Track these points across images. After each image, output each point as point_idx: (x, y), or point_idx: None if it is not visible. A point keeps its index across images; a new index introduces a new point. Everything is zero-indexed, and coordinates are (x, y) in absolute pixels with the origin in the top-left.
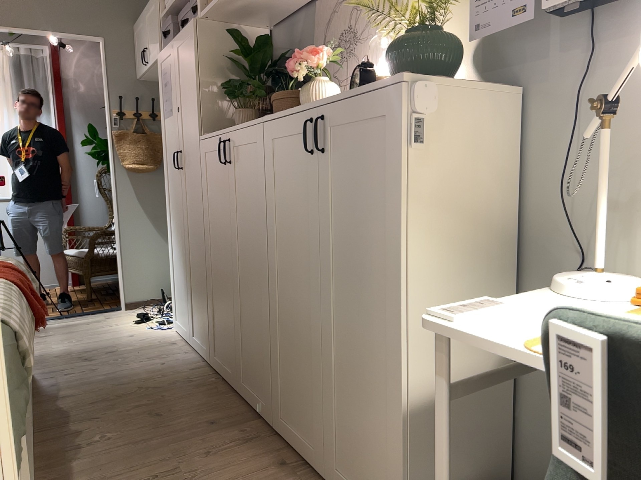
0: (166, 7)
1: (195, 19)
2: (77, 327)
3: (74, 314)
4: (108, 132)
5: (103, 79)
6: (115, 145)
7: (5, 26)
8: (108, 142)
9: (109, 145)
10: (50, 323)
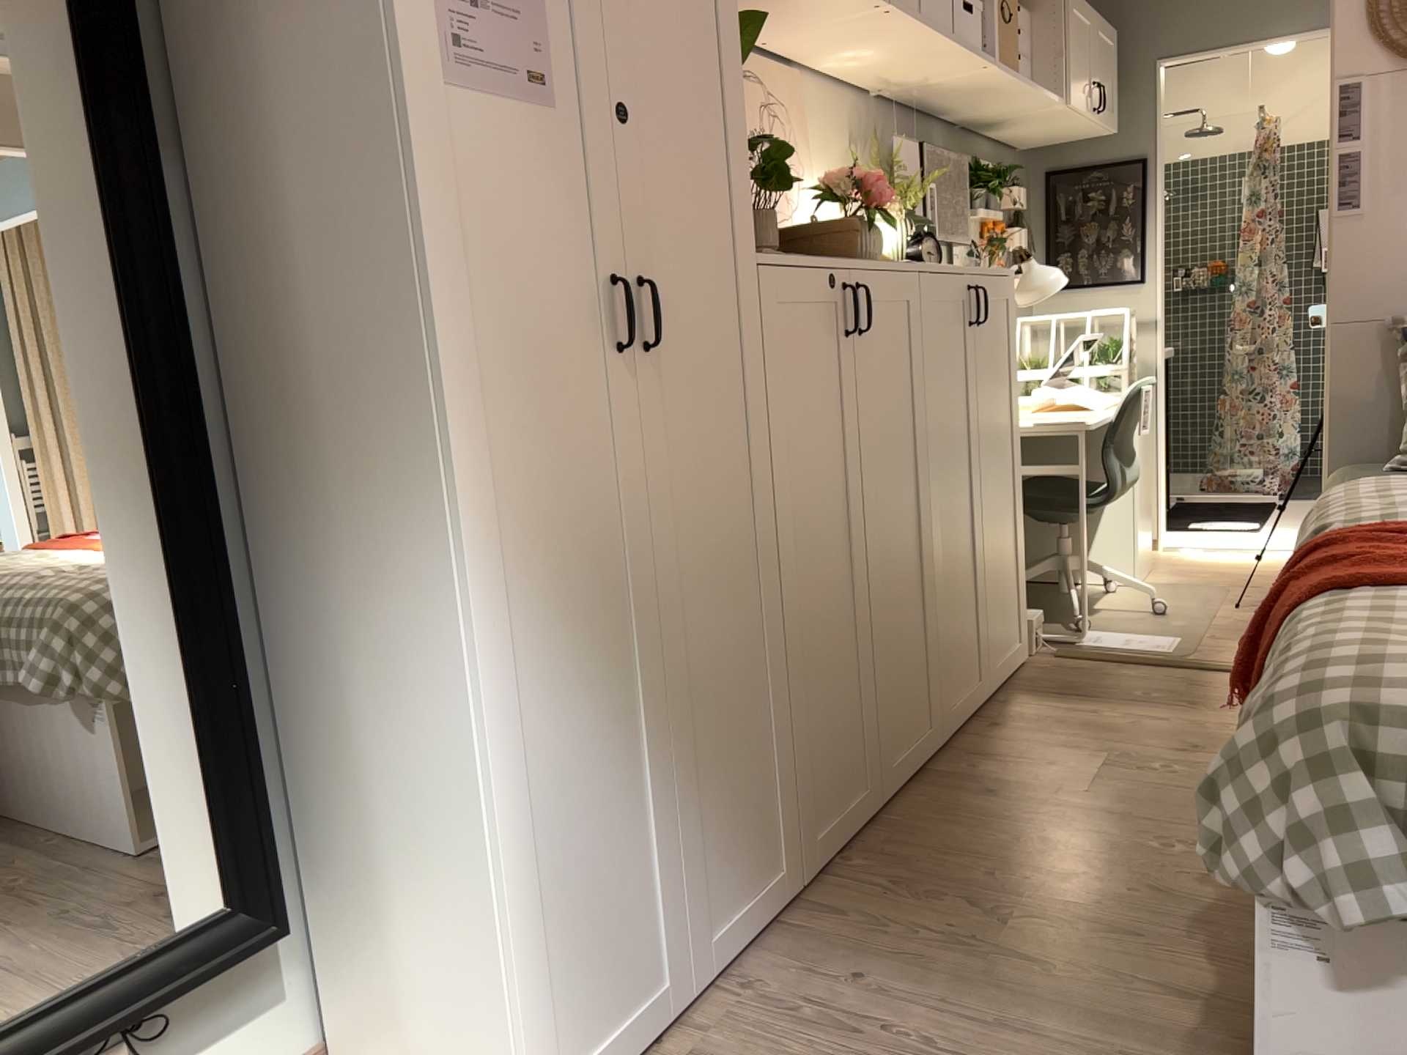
0: None
1: None
2: None
3: None
4: None
5: None
6: None
7: None
8: None
9: None
10: None
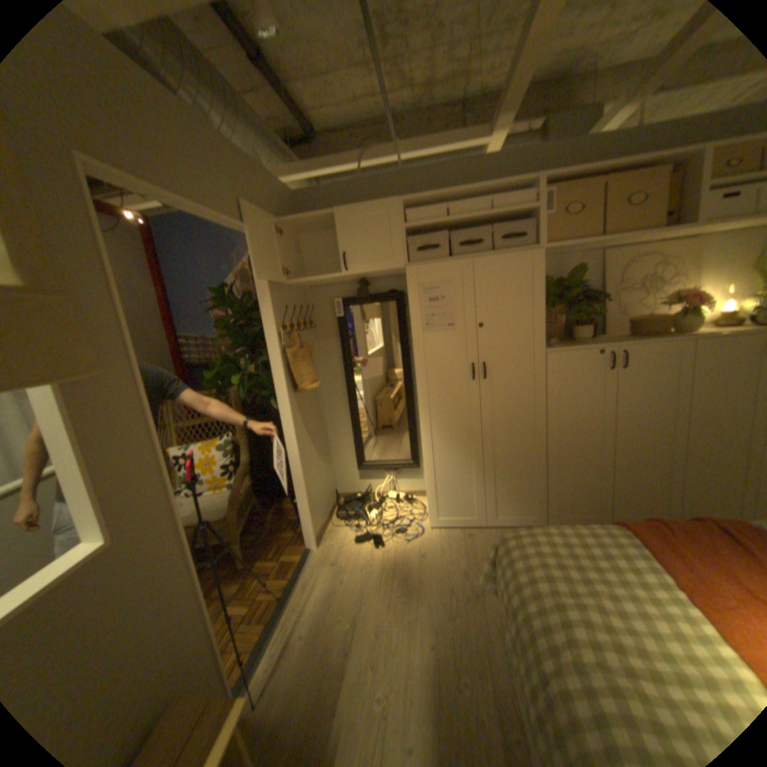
0: (407, 218)
1: (542, 251)
2: (344, 592)
3: (287, 588)
4: (274, 352)
5: (257, 285)
6: (284, 367)
7: (178, 197)
8: (270, 364)
9: (277, 368)
10: (292, 616)
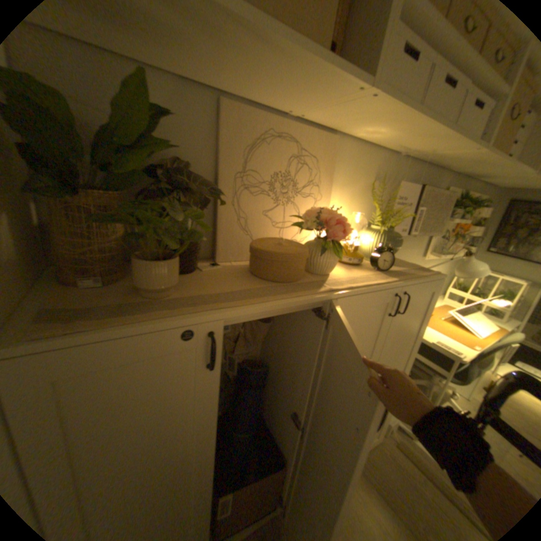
0: None
1: None
2: None
3: None
4: None
5: None
6: None
7: None
8: None
9: None
10: None
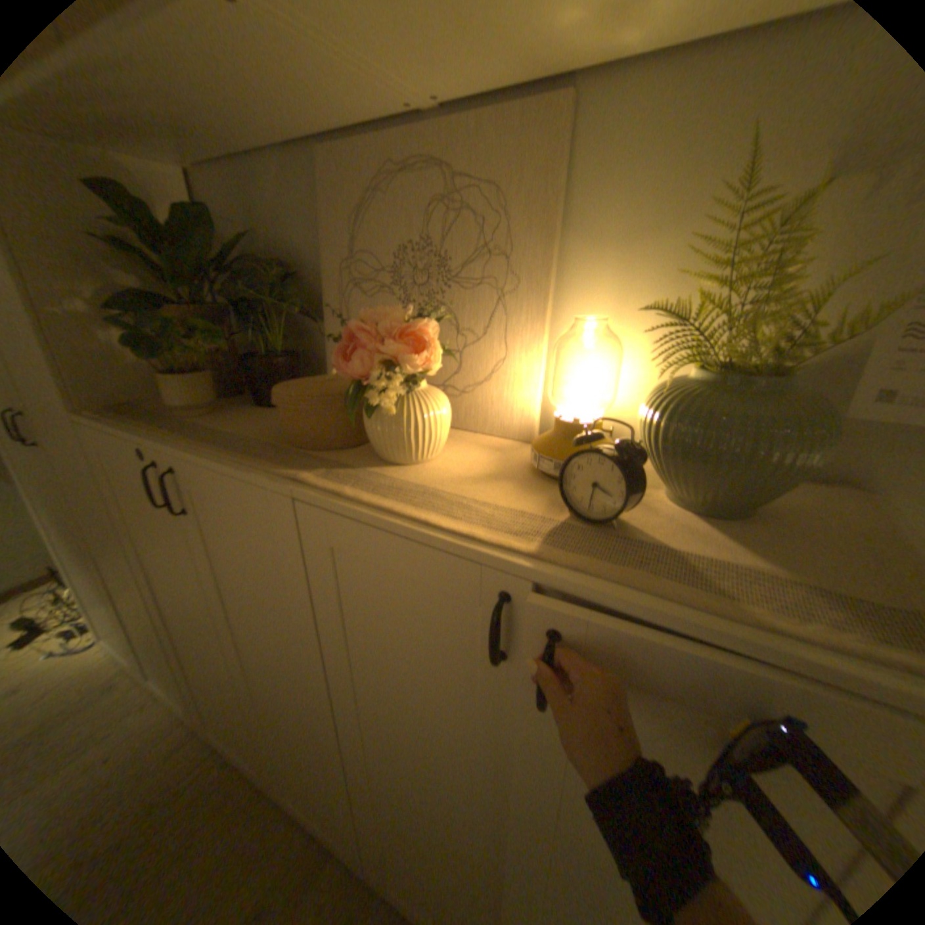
0: None
1: None
2: None
3: None
4: None
5: None
6: None
7: None
8: None
9: None
10: None
